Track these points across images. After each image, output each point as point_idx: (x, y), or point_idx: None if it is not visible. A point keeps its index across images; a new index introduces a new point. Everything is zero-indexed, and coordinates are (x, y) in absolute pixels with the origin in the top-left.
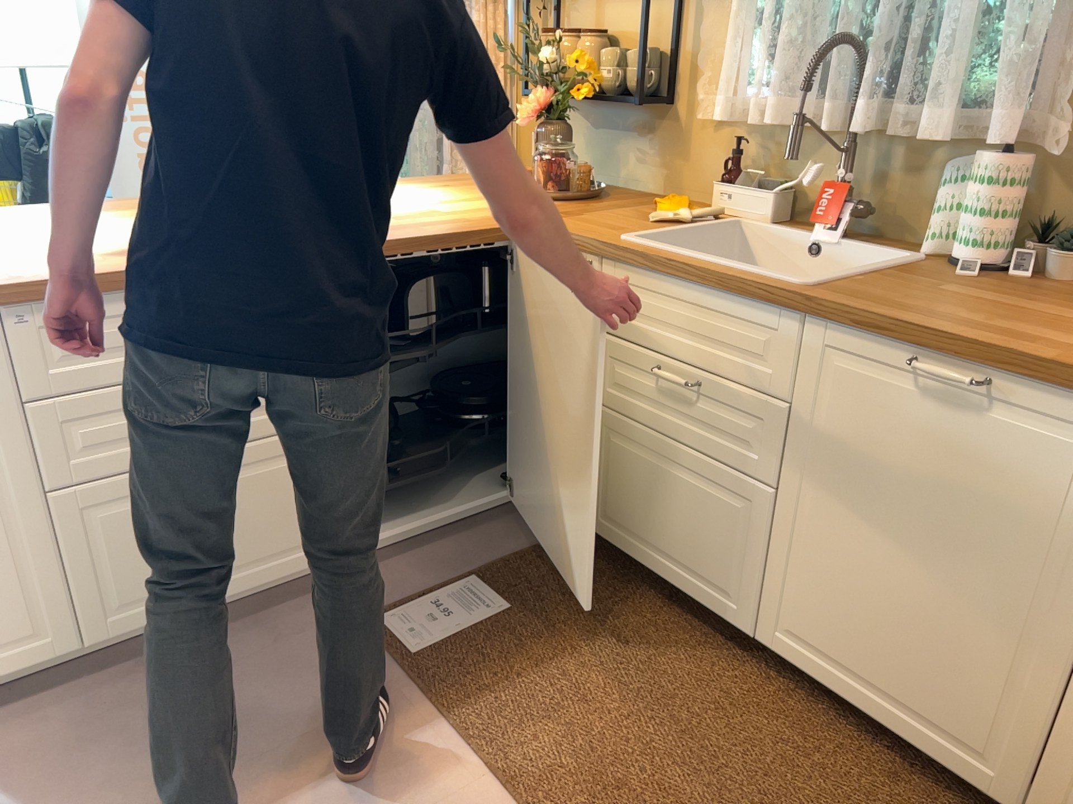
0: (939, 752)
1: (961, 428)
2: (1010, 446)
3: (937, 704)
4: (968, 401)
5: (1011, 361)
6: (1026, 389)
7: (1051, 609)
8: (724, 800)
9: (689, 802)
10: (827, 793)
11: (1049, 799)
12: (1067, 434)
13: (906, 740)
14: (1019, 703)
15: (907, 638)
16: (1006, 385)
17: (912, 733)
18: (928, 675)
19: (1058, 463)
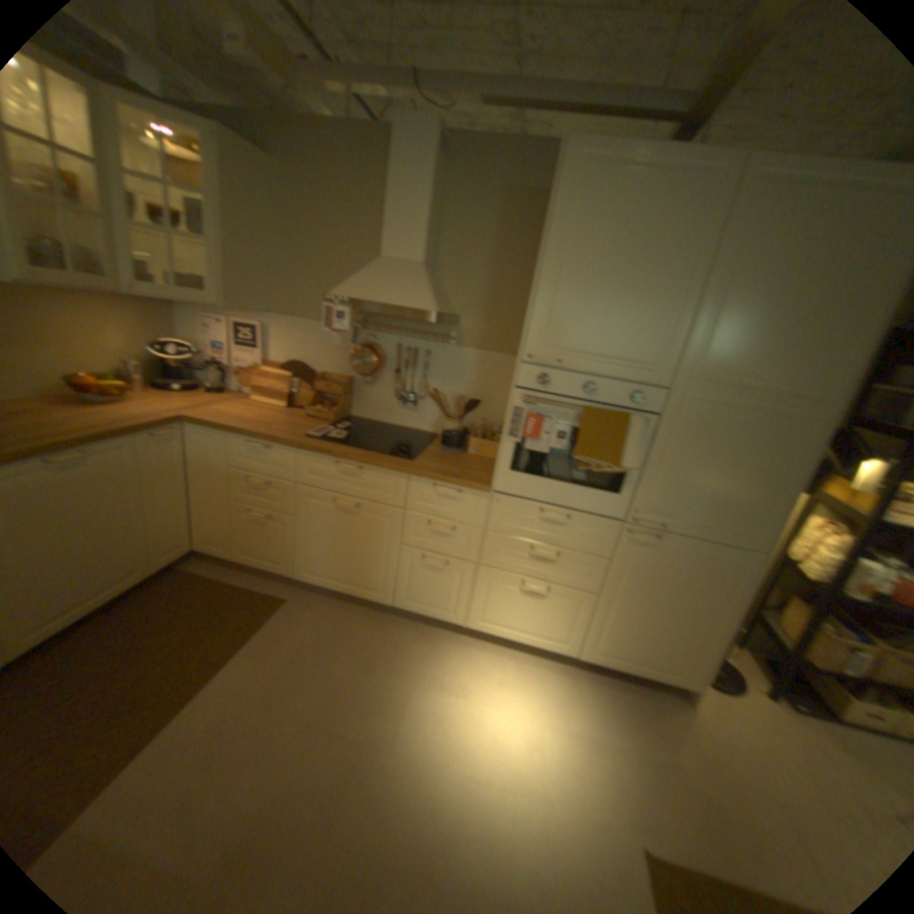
0: (119, 589)
1: (73, 475)
2: (94, 469)
3: (111, 575)
4: (70, 464)
5: (85, 440)
6: (90, 447)
7: (129, 509)
8: (133, 664)
9: (137, 675)
10: (123, 635)
11: (152, 560)
12: (109, 453)
13: (105, 602)
14: (133, 544)
15: (89, 567)
16: (82, 450)
17: (107, 596)
18: (102, 570)
19: (111, 464)
